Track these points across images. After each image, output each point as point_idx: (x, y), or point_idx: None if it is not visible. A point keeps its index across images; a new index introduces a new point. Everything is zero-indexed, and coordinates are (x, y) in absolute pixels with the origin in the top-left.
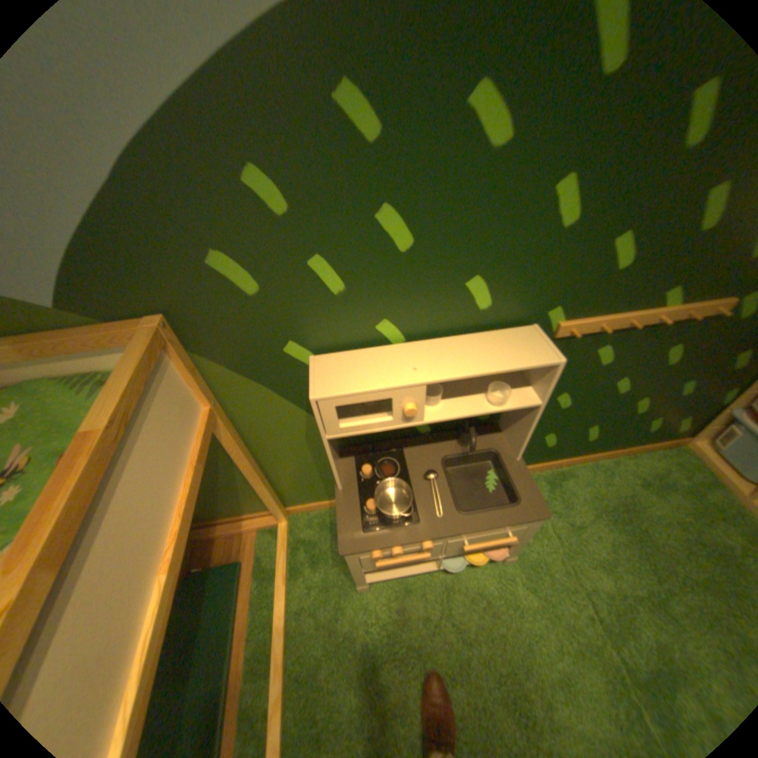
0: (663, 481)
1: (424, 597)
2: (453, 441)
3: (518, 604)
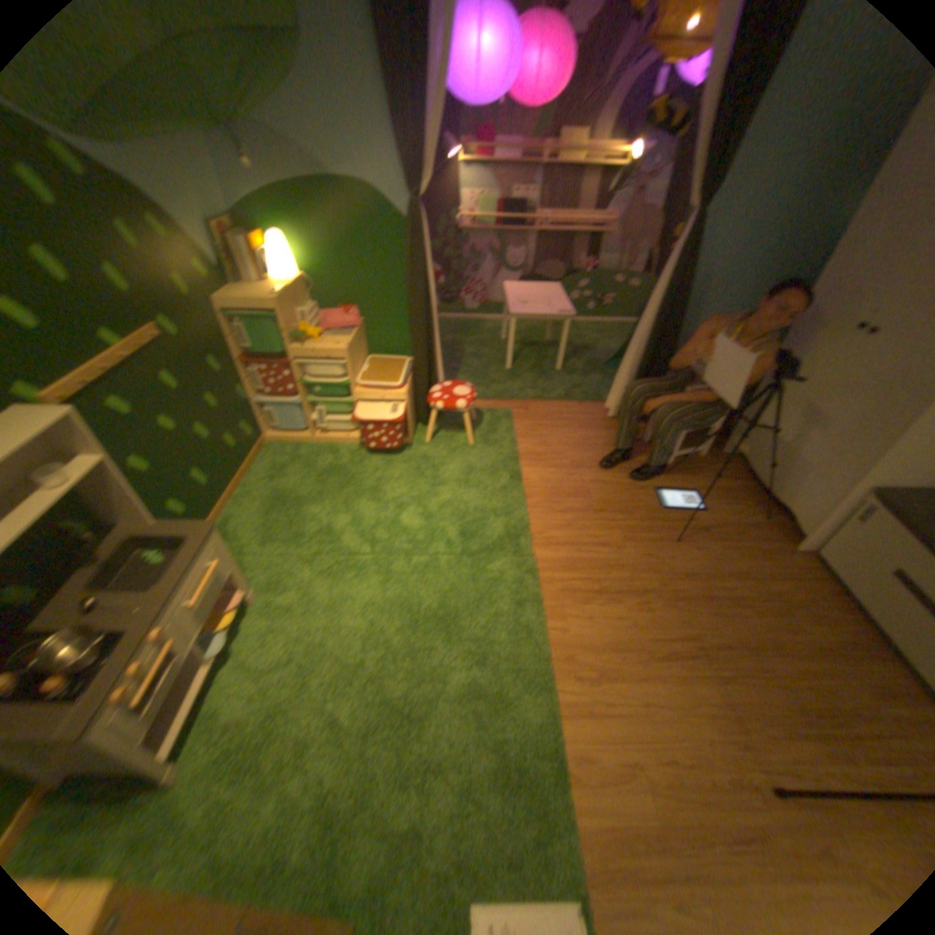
0: (276, 467)
1: (229, 694)
2: (79, 568)
3: (285, 606)
